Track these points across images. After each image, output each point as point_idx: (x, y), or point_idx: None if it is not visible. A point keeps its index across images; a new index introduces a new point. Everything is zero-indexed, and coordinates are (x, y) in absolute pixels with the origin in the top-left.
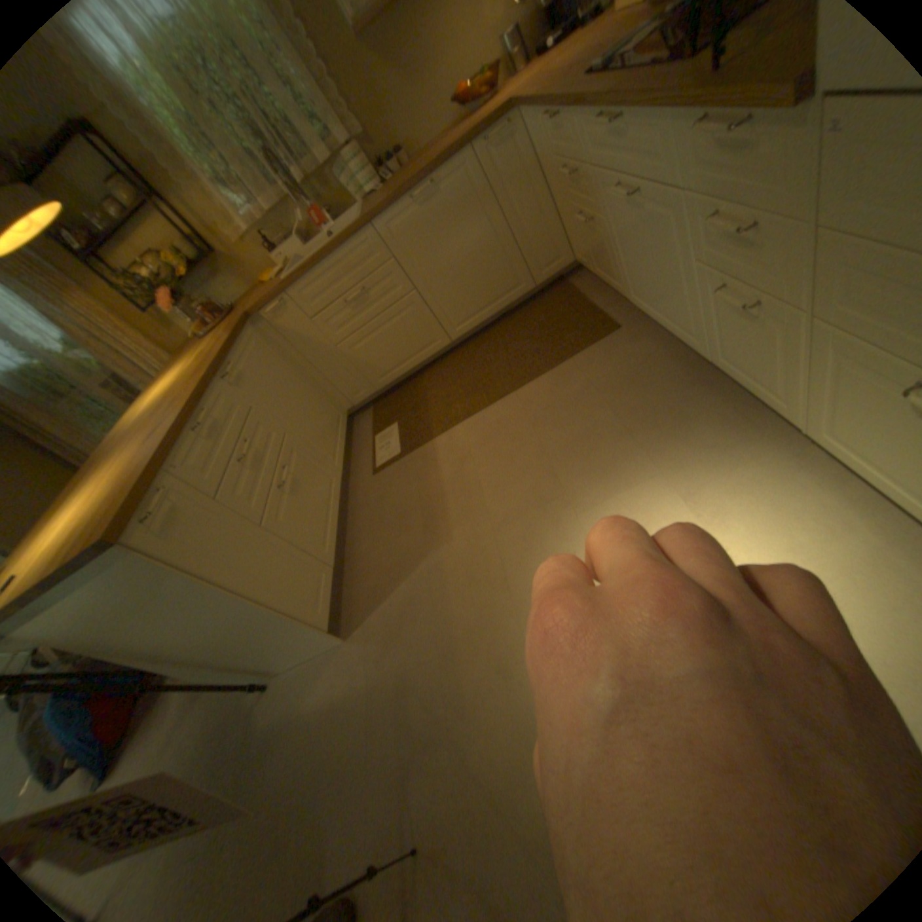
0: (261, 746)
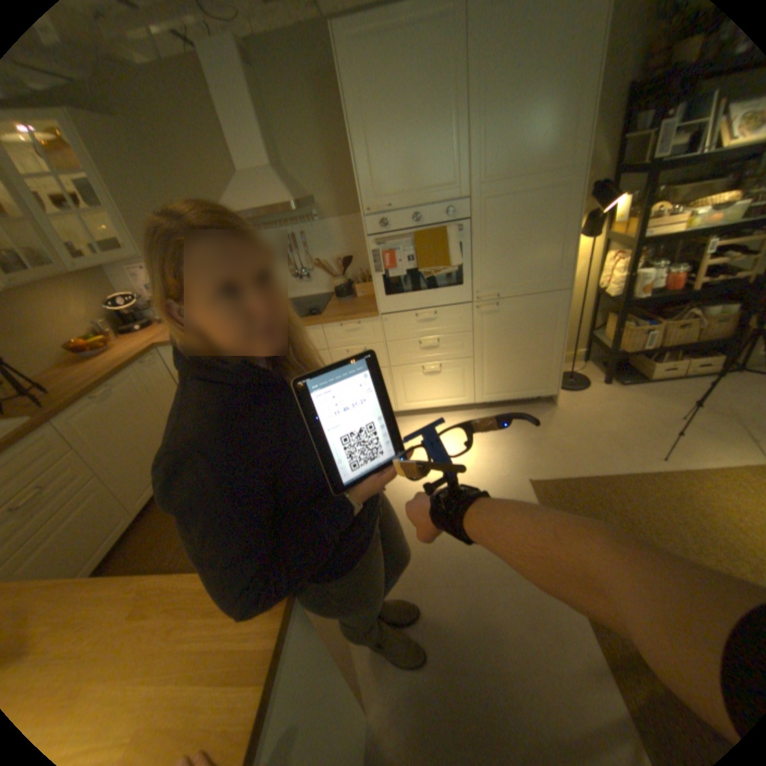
0: None
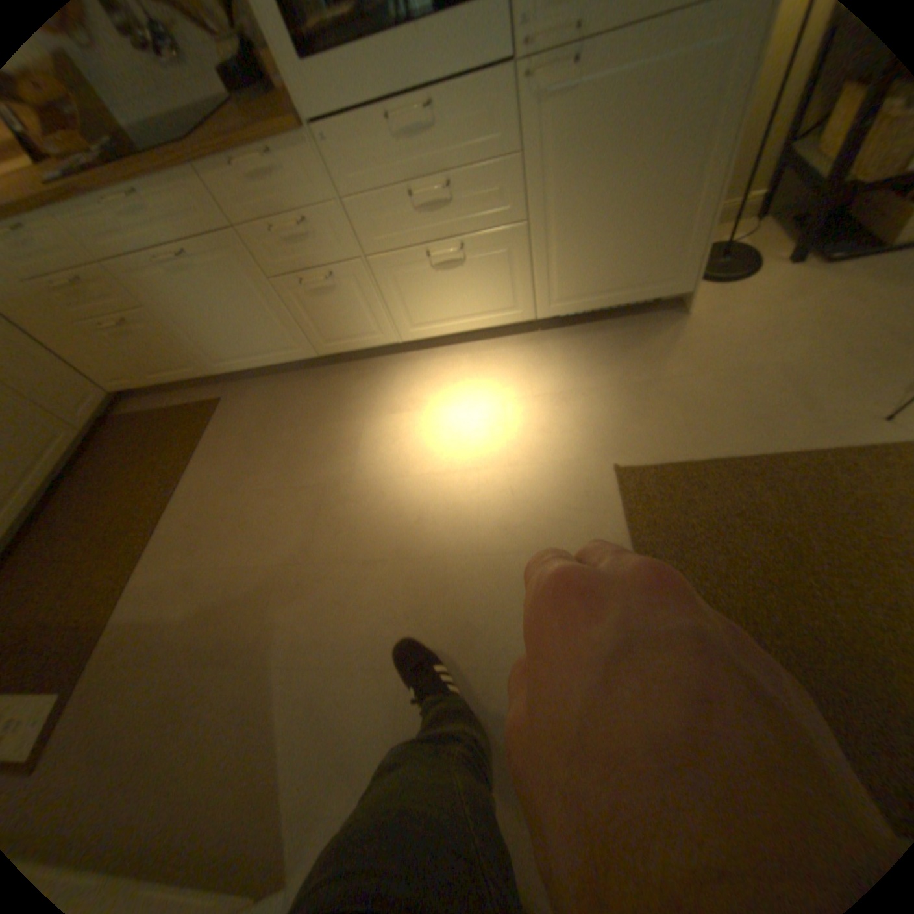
0: None
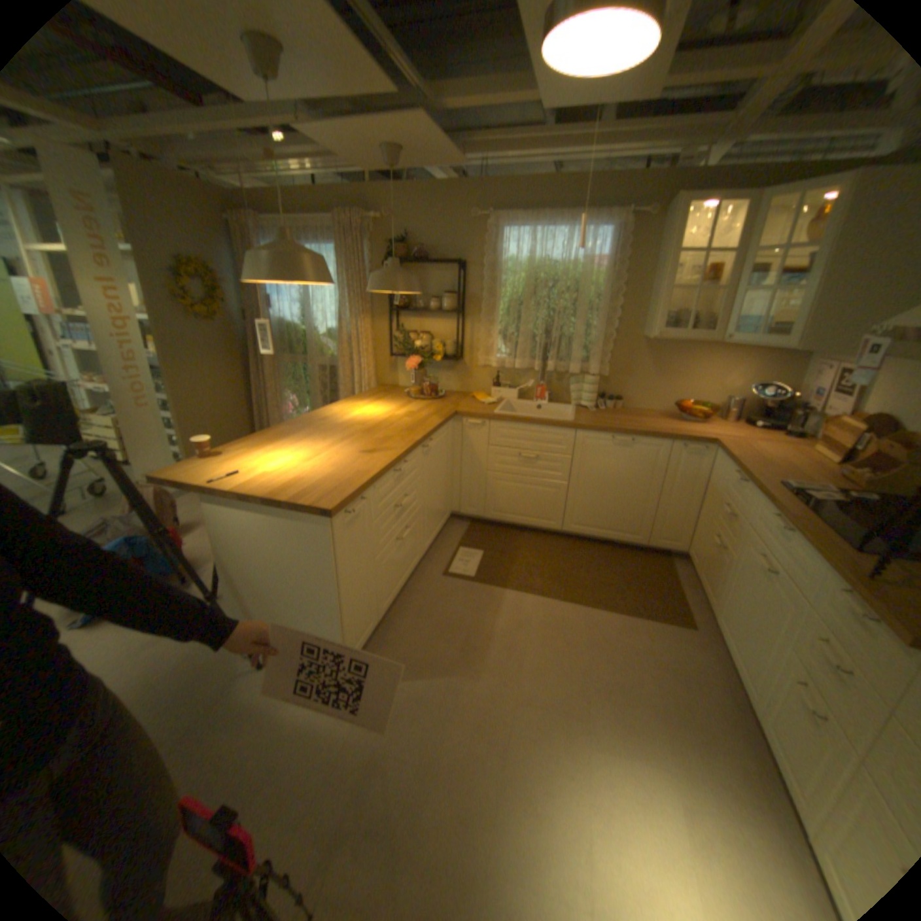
0: (229, 713)
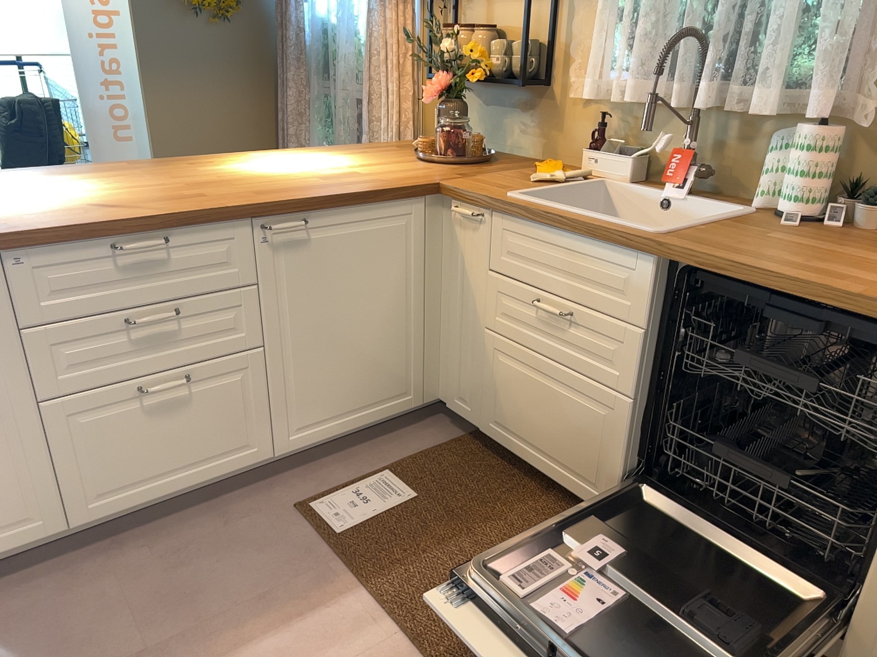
0: None
